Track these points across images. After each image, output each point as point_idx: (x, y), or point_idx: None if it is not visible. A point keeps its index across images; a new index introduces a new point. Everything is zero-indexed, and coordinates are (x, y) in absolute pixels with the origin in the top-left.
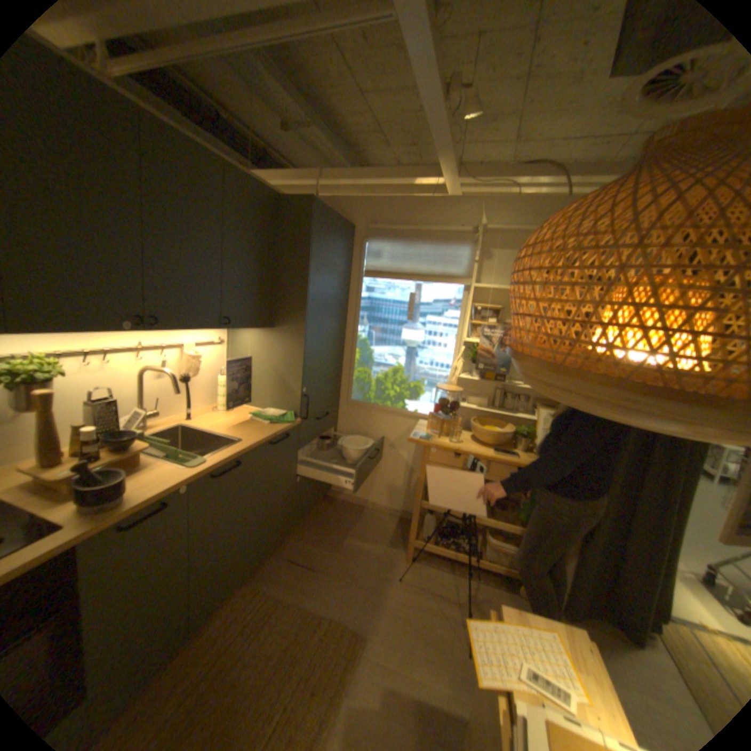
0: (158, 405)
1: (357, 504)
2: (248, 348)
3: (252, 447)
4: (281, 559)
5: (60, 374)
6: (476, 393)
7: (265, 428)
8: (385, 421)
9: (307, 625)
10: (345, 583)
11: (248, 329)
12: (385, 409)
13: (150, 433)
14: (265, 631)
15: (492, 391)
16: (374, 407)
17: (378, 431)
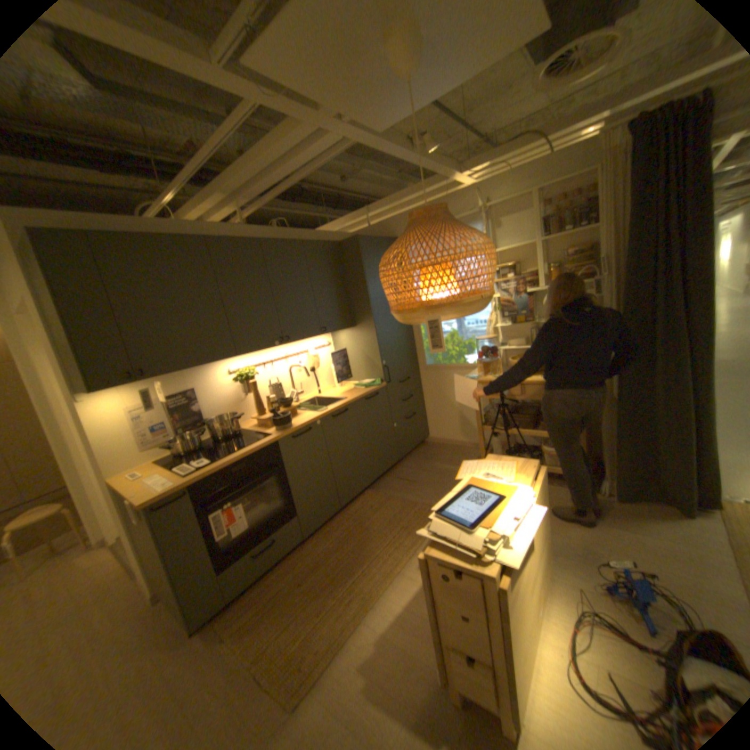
0: (301, 387)
1: (449, 444)
2: (344, 344)
3: (353, 401)
4: (393, 478)
5: (255, 375)
6: (517, 337)
7: (361, 391)
8: (454, 376)
9: (407, 507)
10: (435, 488)
11: (341, 332)
12: (451, 366)
13: (300, 402)
14: (382, 509)
15: (529, 331)
16: (443, 367)
17: (450, 385)
